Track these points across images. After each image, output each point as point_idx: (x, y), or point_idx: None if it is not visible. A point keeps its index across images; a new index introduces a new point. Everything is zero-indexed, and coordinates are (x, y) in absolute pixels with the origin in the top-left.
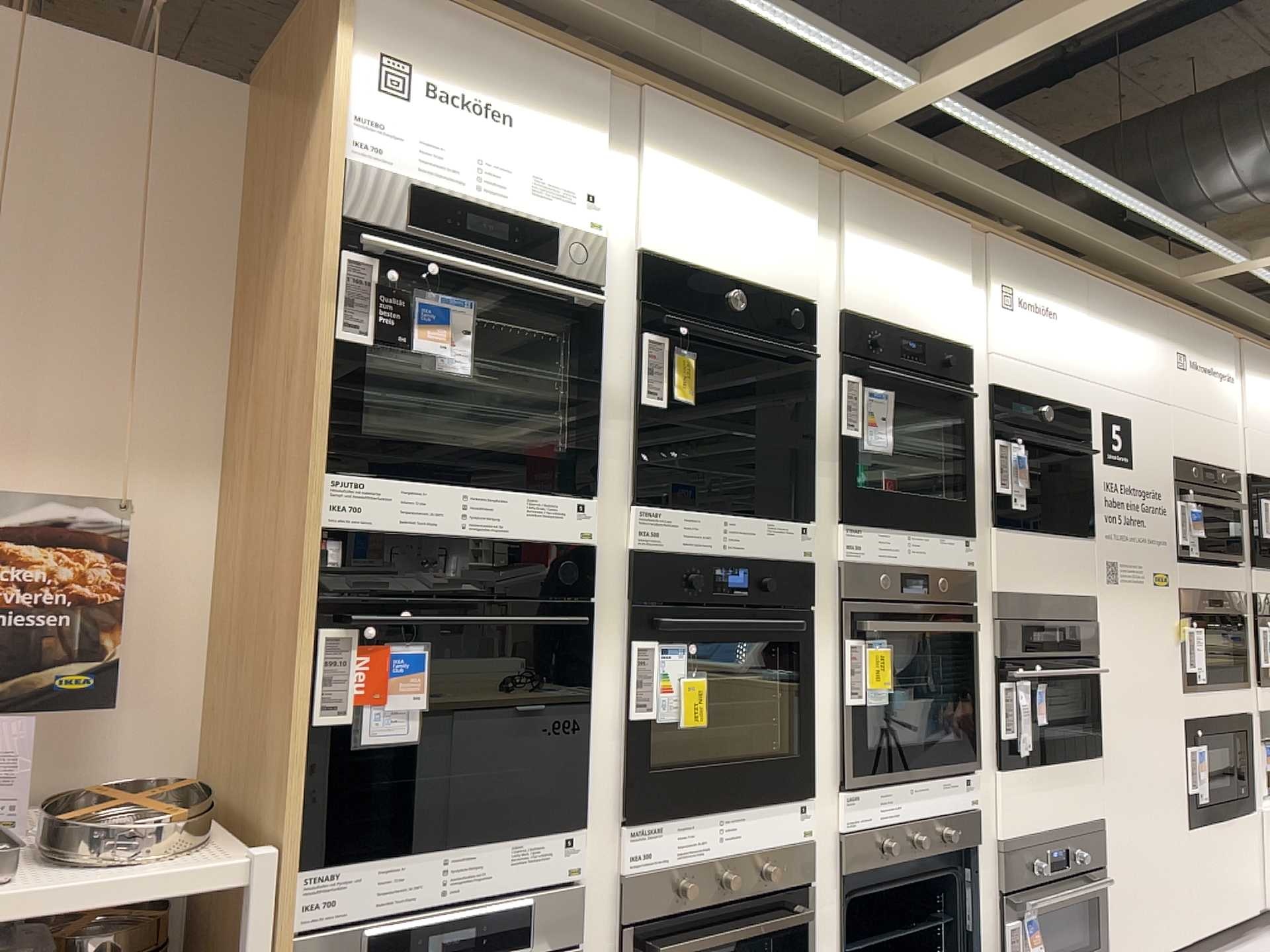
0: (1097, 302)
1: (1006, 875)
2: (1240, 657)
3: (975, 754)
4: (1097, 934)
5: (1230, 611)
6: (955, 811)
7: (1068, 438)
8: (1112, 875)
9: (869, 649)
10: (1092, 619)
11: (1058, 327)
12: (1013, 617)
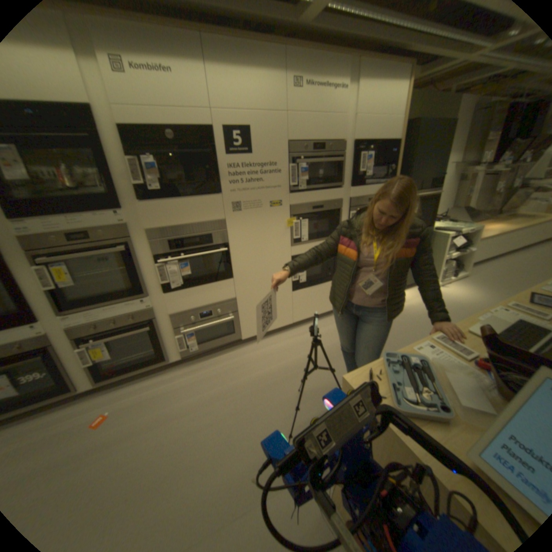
0: (214, 50)
1: (172, 324)
2: (335, 227)
3: (143, 292)
4: (236, 329)
5: (331, 209)
6: (134, 311)
7: (196, 144)
8: (241, 313)
9: (50, 268)
10: (222, 229)
11: (174, 76)
12: (160, 238)
